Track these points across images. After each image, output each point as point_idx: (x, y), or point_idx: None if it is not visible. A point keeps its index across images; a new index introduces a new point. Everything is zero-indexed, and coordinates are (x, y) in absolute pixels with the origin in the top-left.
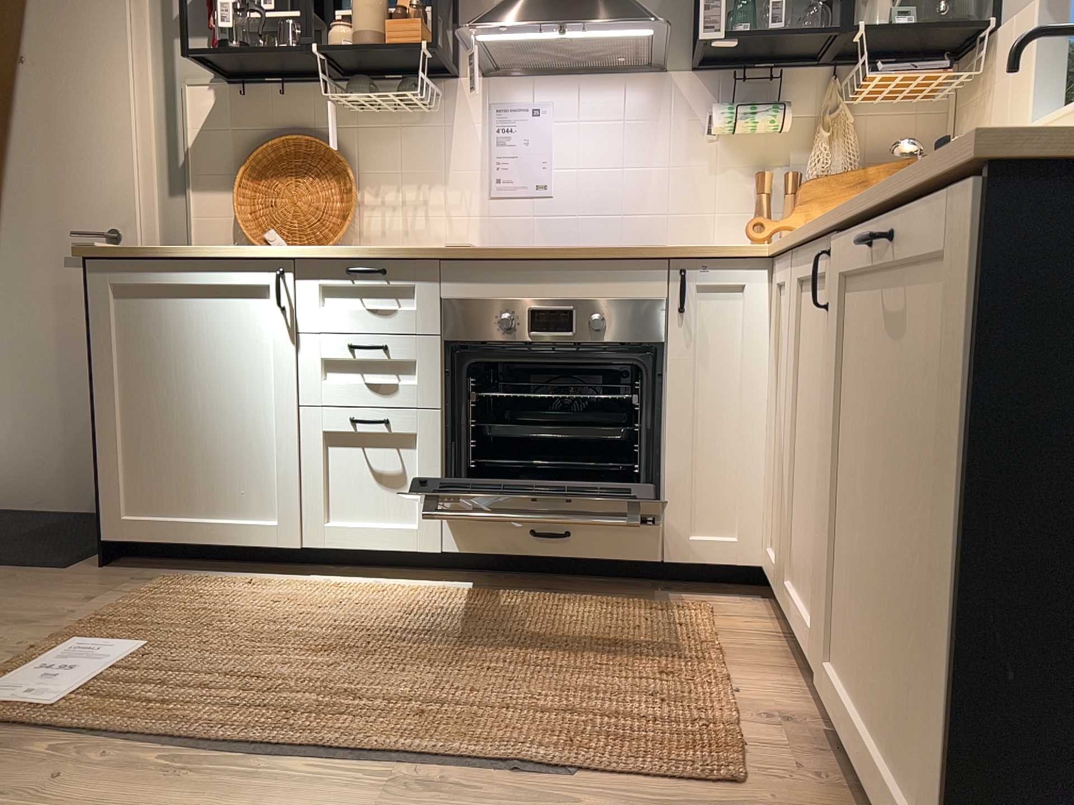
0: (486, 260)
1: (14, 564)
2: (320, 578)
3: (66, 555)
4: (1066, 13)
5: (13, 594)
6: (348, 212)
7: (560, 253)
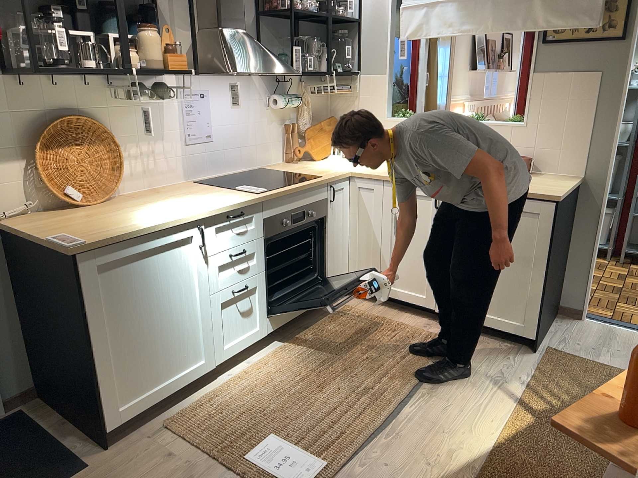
0: (278, 197)
1: None
2: (222, 376)
3: (57, 465)
4: (393, 80)
5: None
6: (121, 167)
7: (302, 188)
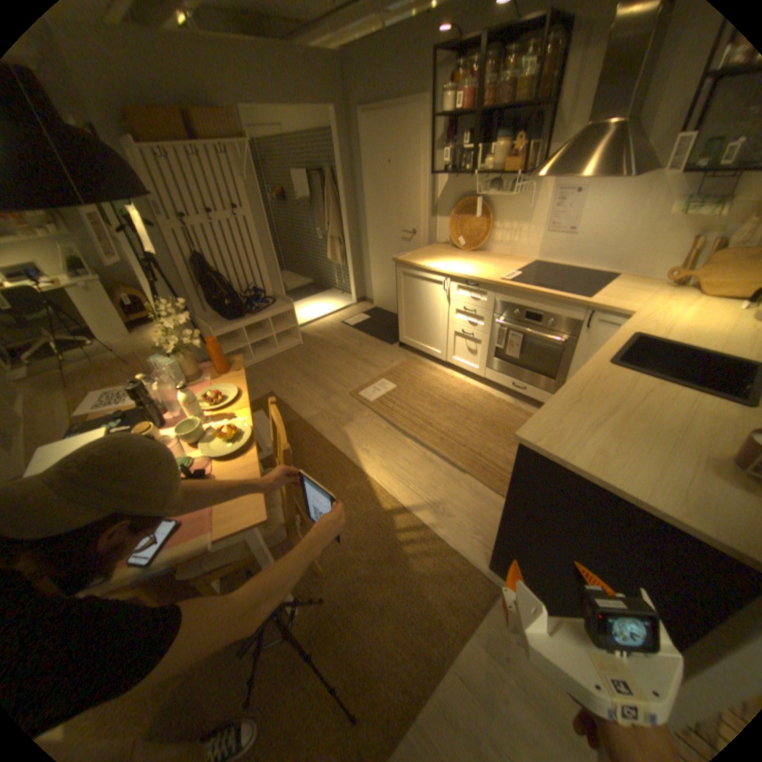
0: (512, 289)
1: (381, 340)
2: (450, 370)
3: (393, 339)
4: None
5: (377, 354)
6: (488, 234)
7: (540, 294)
